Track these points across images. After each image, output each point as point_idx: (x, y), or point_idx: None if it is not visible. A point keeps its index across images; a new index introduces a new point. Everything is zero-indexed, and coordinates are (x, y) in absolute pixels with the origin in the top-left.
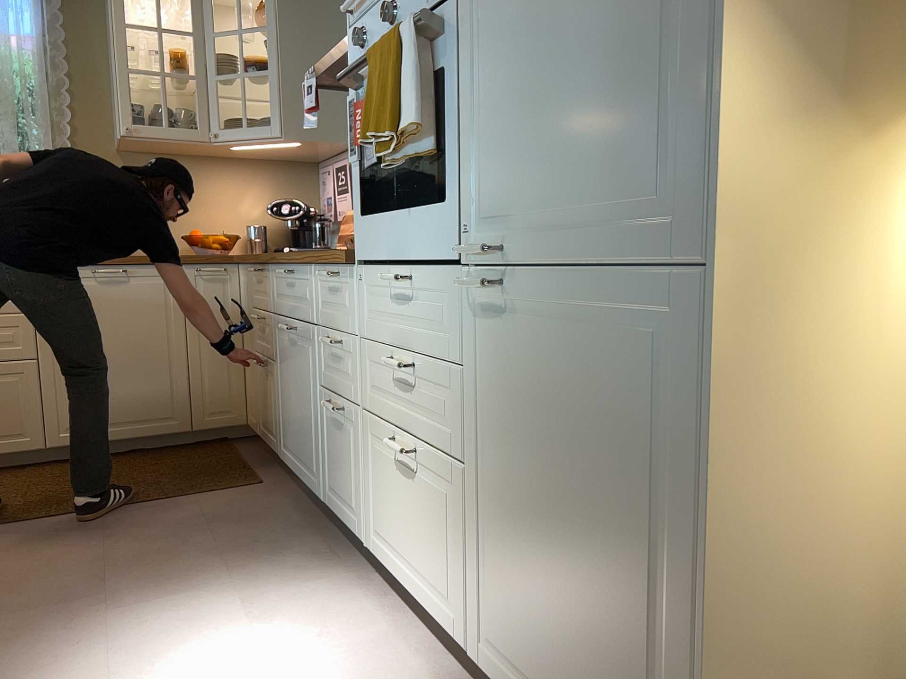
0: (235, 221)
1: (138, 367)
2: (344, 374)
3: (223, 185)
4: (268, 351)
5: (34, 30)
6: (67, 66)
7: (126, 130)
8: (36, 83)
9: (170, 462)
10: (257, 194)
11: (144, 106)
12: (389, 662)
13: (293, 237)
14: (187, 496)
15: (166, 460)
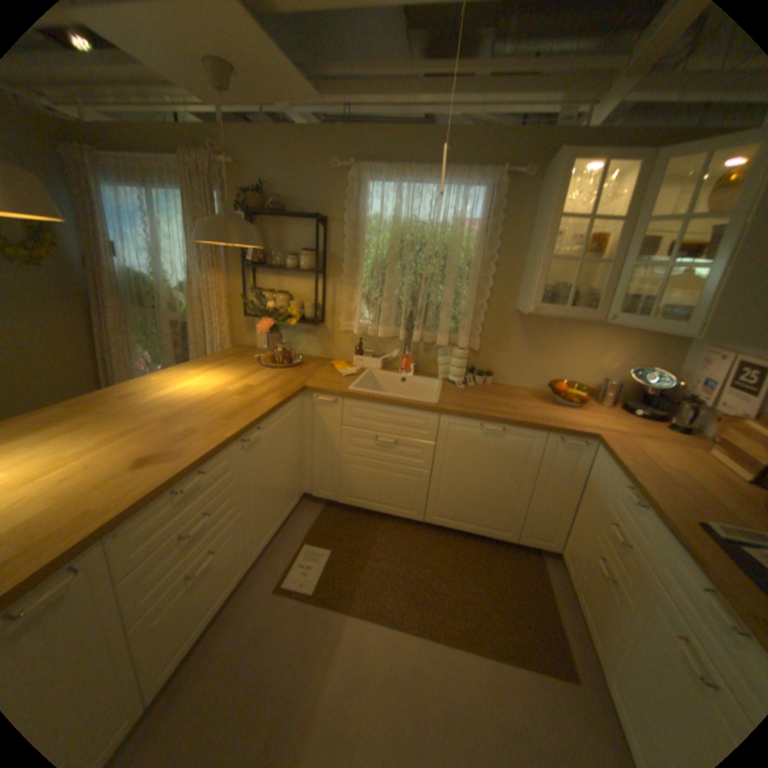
0: (593, 371)
1: (493, 495)
2: None
3: (594, 341)
4: (623, 578)
5: (482, 215)
6: (498, 243)
7: (534, 309)
8: (473, 257)
9: (498, 573)
10: (621, 352)
11: (554, 286)
12: None
13: (646, 397)
14: (512, 668)
15: (495, 566)
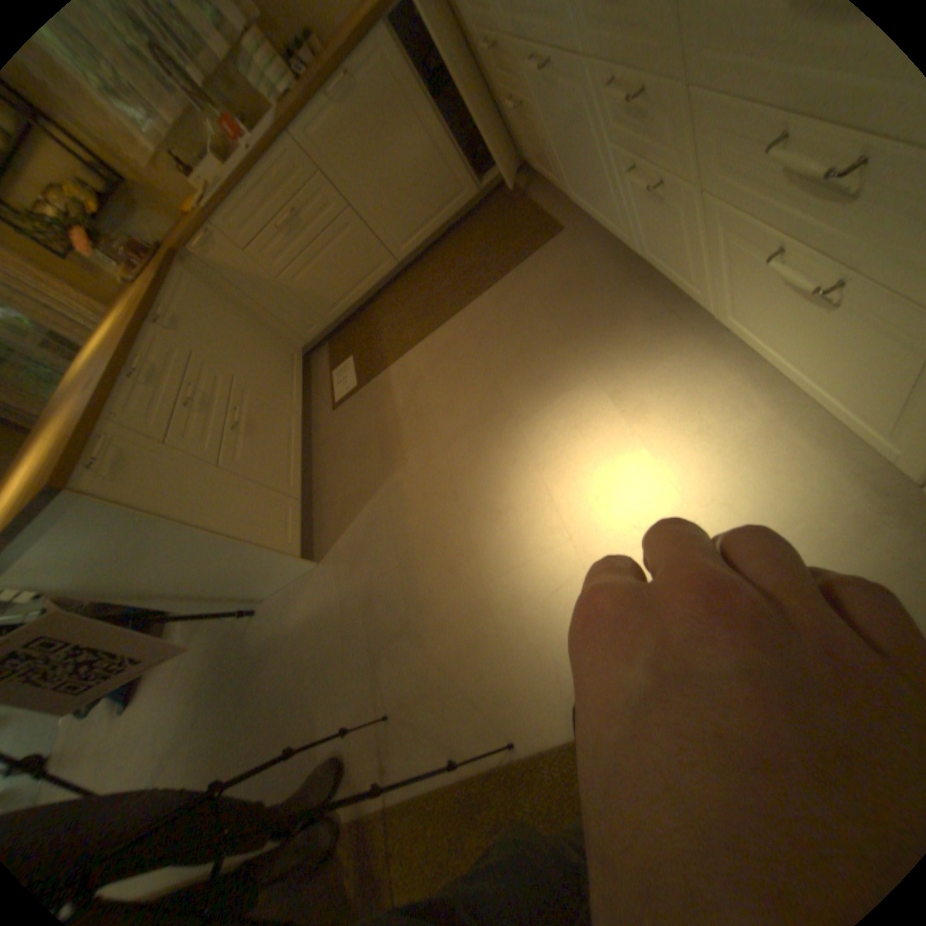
0: None
1: (415, 162)
2: (654, 130)
3: None
4: (516, 84)
5: None
6: None
7: None
8: None
9: (480, 231)
10: None
11: None
12: (783, 446)
13: None
14: (512, 270)
15: (476, 229)
